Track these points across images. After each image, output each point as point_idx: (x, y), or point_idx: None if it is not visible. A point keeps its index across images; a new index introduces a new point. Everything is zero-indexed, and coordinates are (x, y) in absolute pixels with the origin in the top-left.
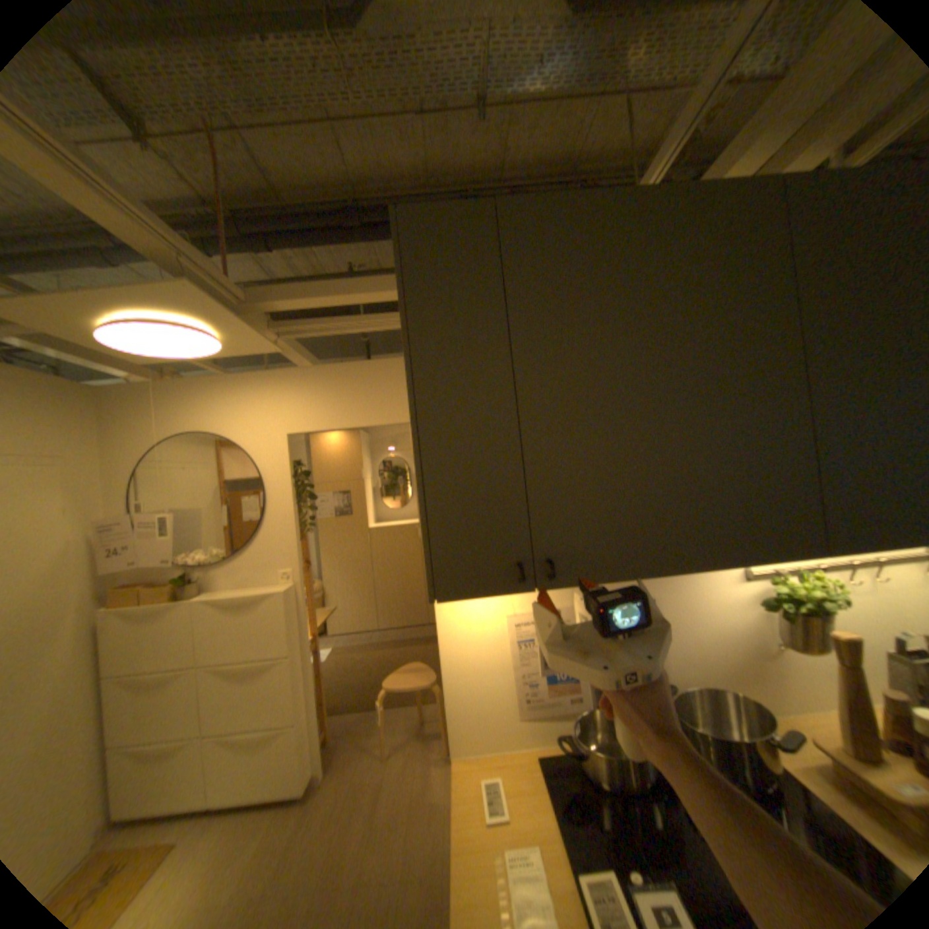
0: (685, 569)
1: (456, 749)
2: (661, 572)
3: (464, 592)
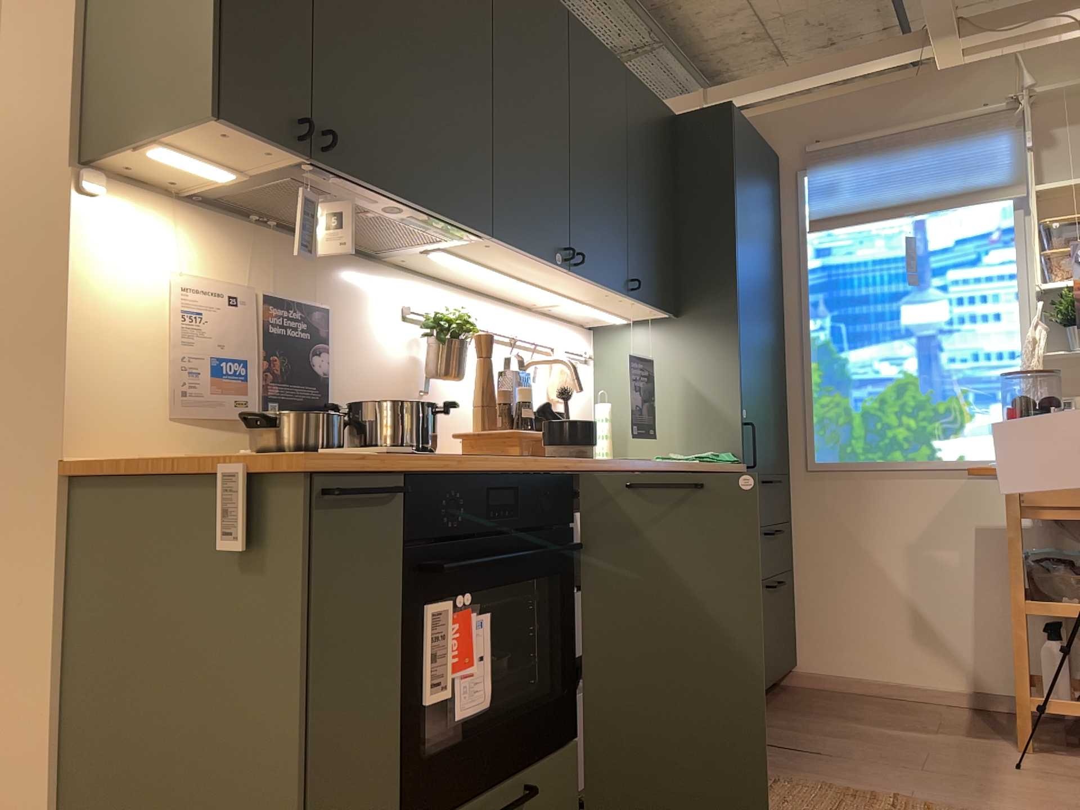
0: (411, 206)
1: (73, 445)
2: (395, 200)
3: (243, 128)
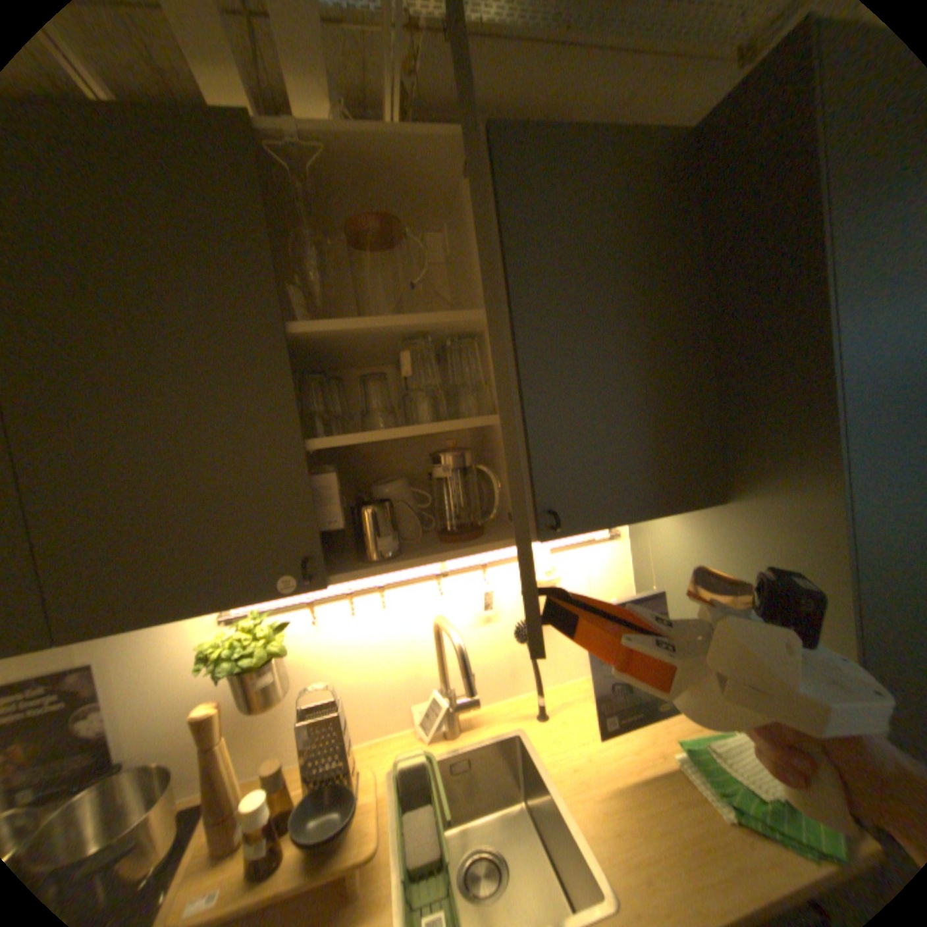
0: None
1: None
2: None
3: None
